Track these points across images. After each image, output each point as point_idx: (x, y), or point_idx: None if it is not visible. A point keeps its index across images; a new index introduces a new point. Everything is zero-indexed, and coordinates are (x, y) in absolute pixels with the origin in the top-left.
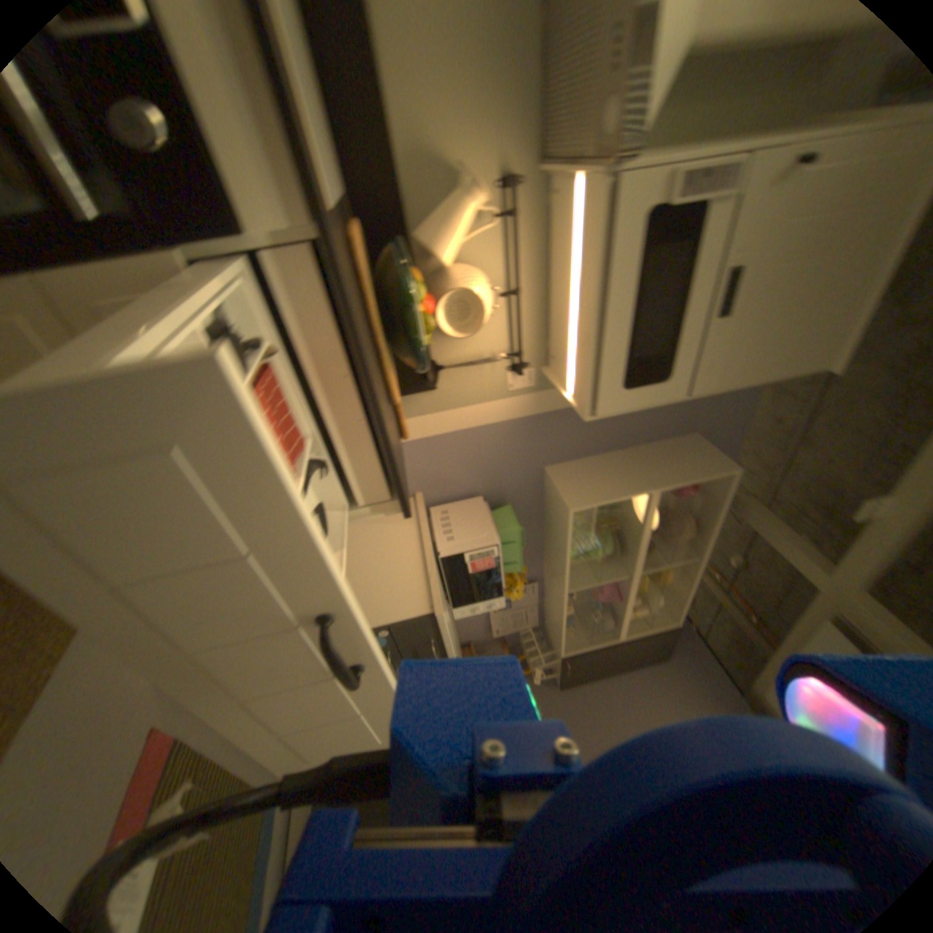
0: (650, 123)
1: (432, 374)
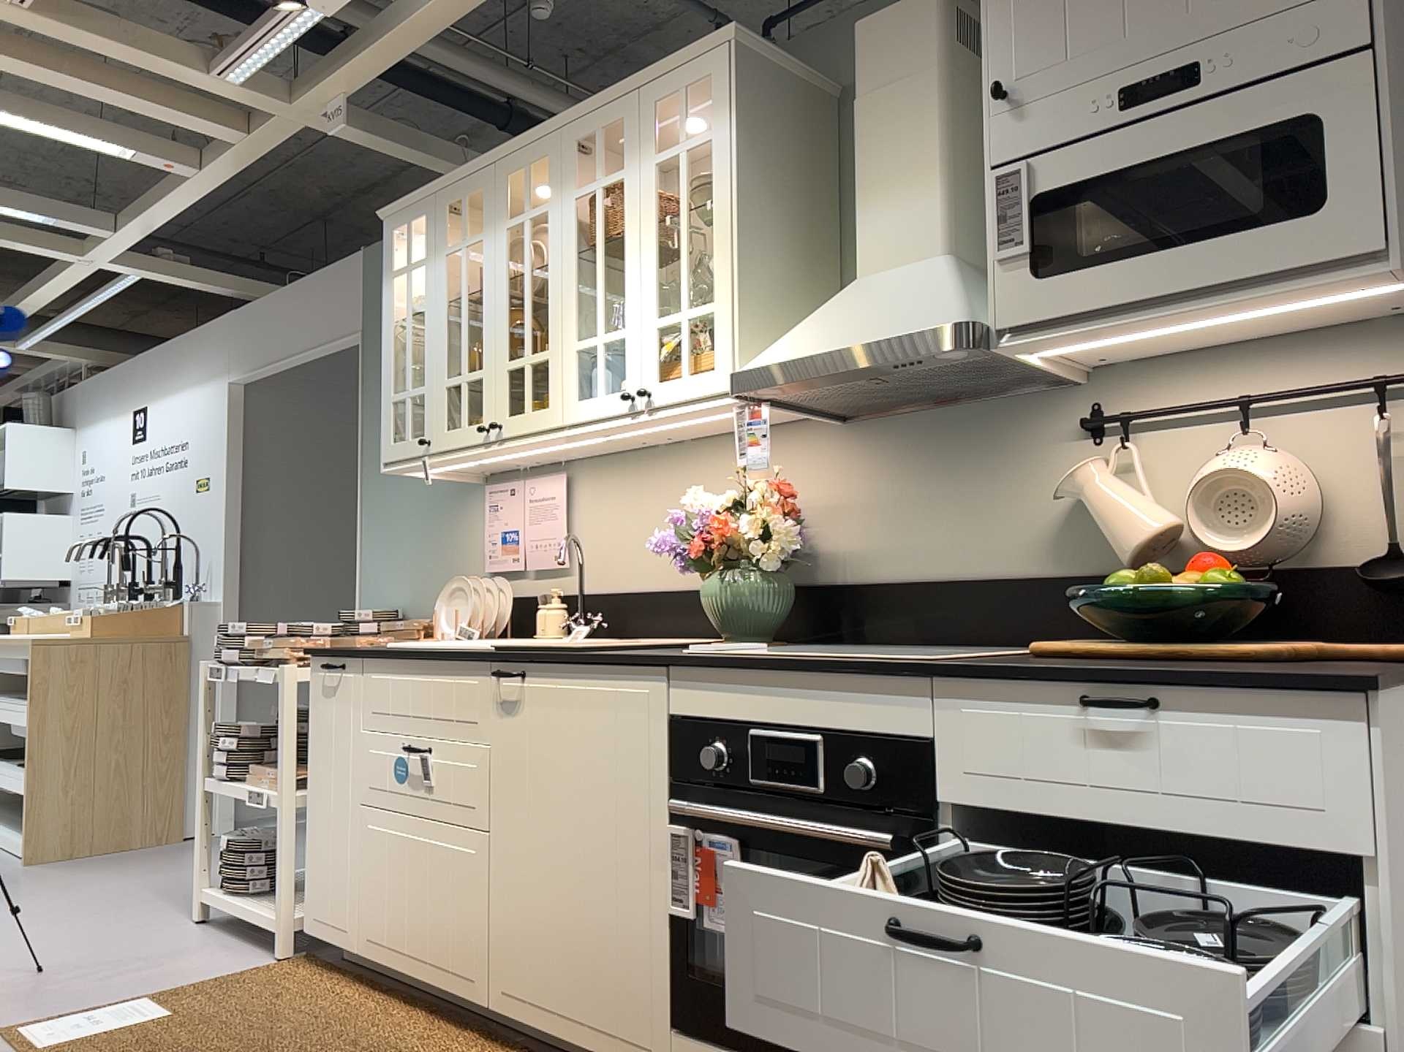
0: (949, 310)
1: (1392, 564)
